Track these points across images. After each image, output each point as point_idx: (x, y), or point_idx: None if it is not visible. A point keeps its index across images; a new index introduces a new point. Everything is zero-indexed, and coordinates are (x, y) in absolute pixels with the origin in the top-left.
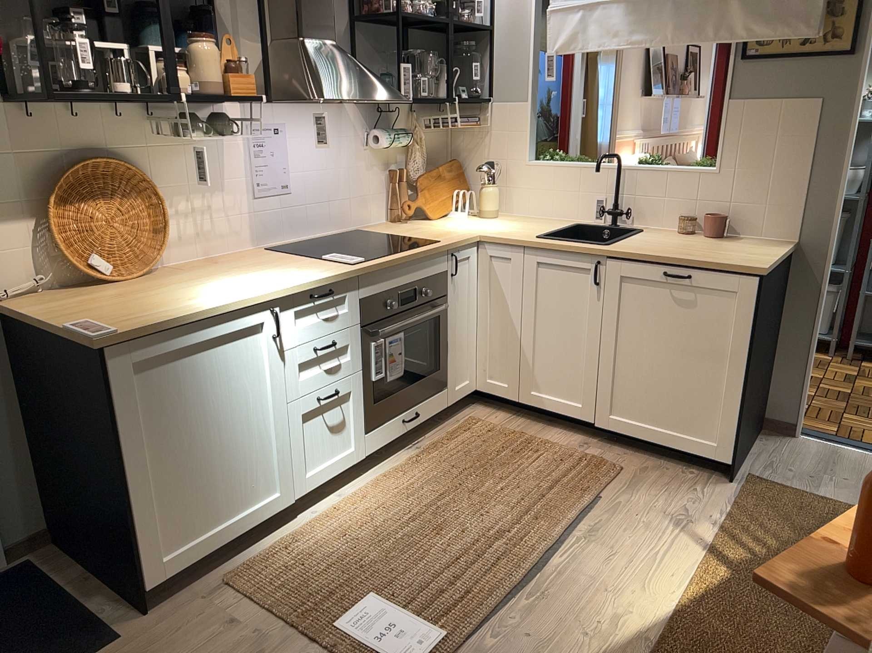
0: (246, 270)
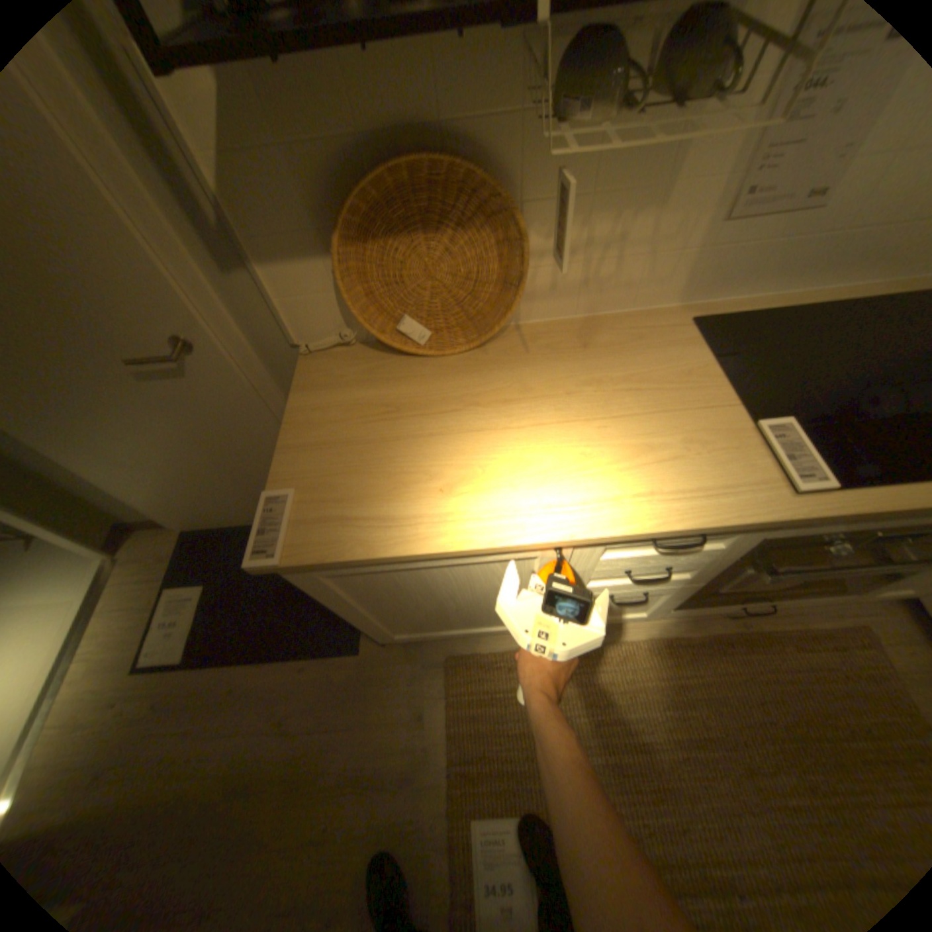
0: (603, 400)
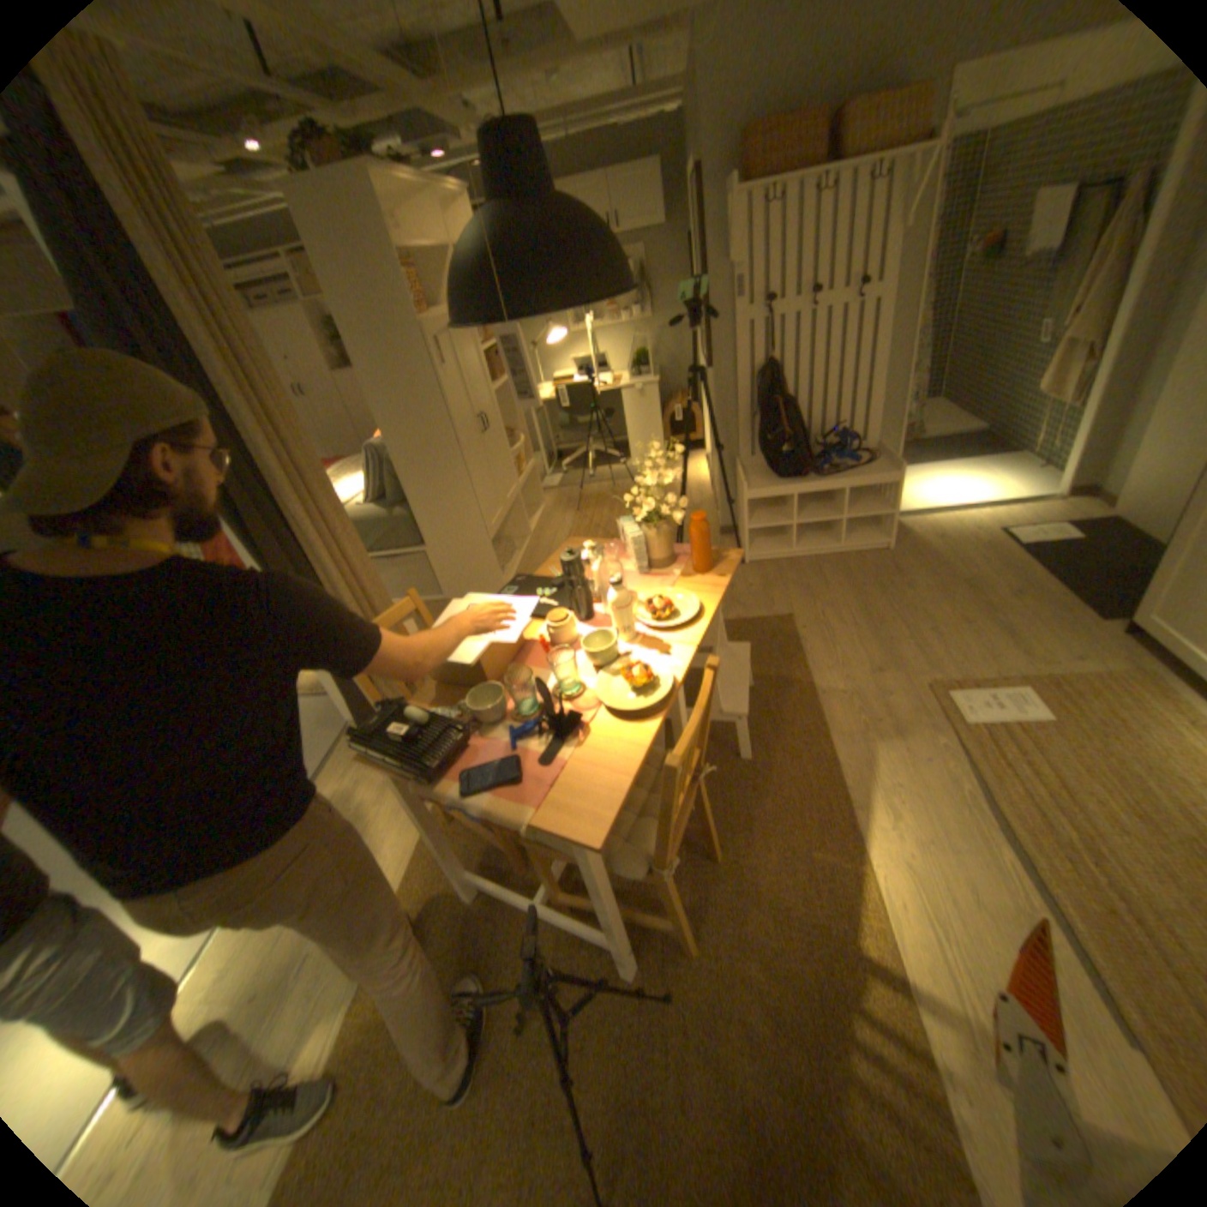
0: None
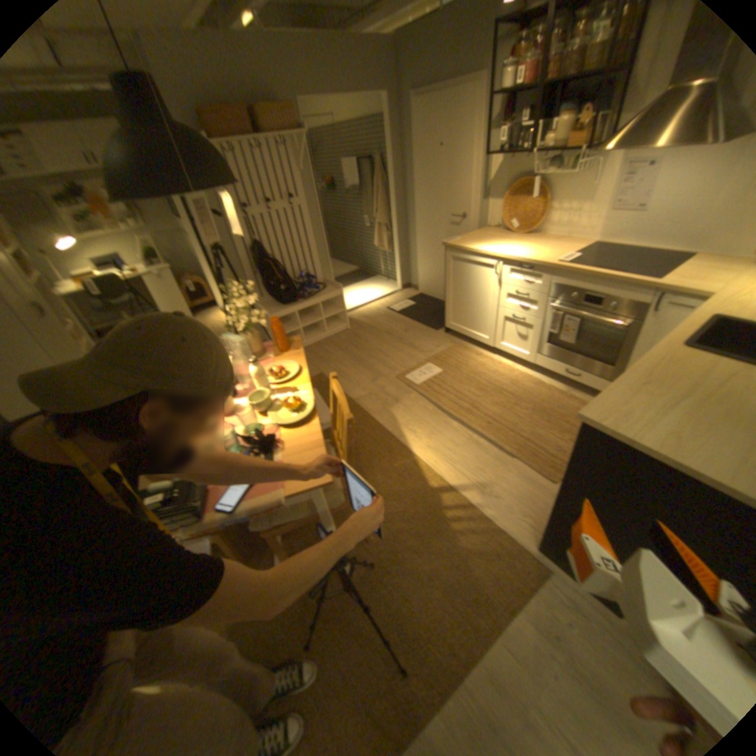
0: (541, 245)
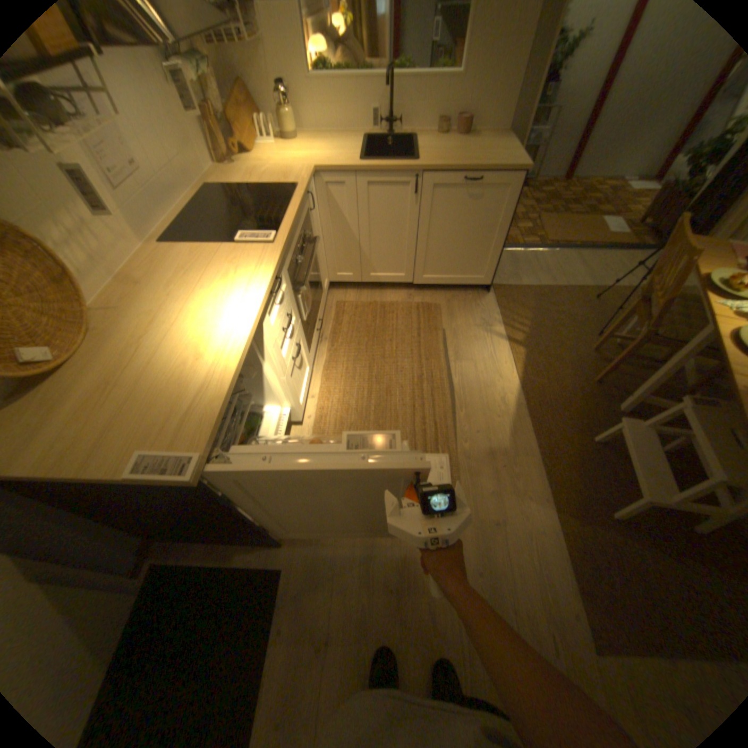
0: (184, 283)
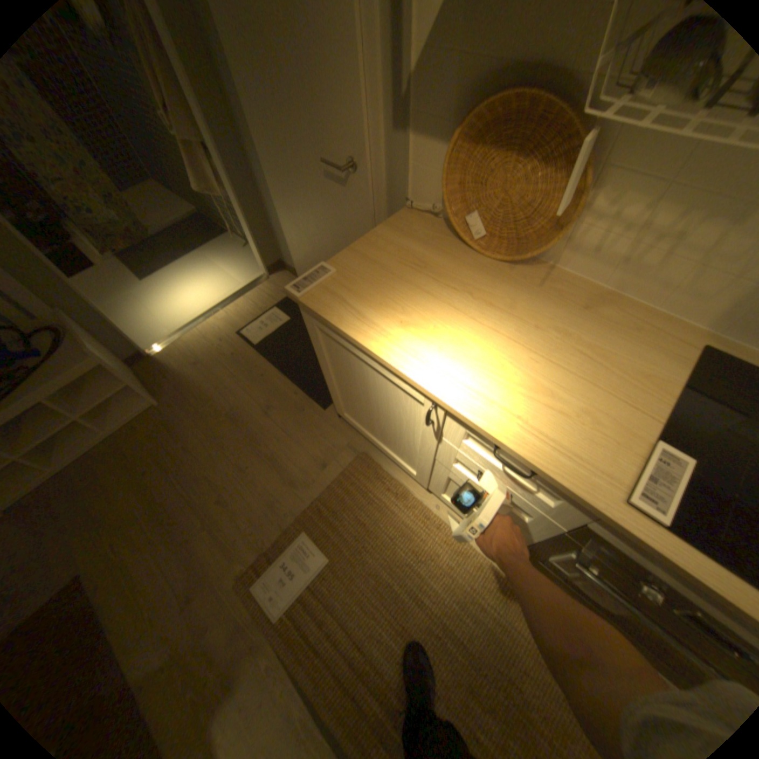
0: (555, 347)
